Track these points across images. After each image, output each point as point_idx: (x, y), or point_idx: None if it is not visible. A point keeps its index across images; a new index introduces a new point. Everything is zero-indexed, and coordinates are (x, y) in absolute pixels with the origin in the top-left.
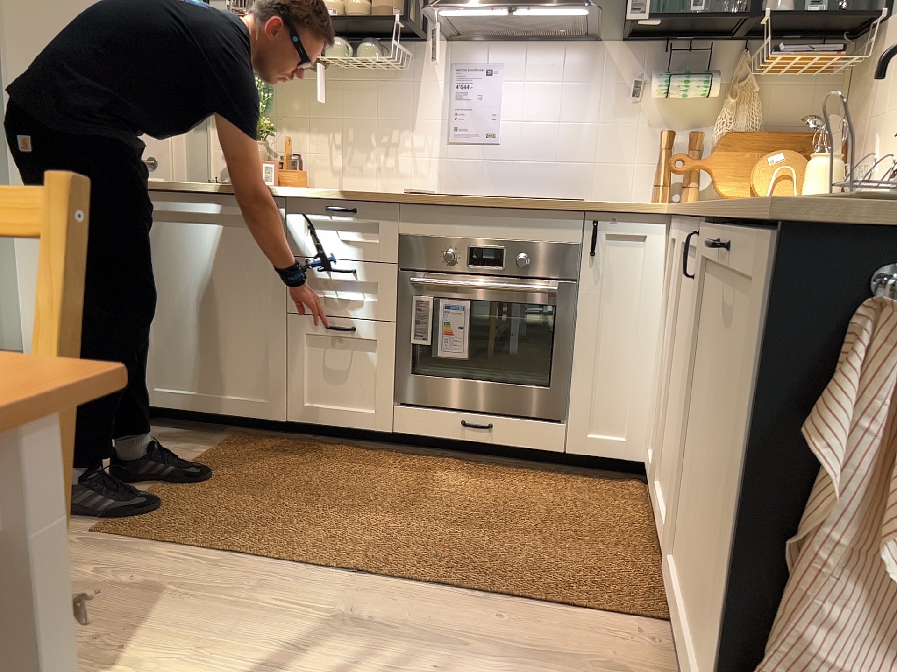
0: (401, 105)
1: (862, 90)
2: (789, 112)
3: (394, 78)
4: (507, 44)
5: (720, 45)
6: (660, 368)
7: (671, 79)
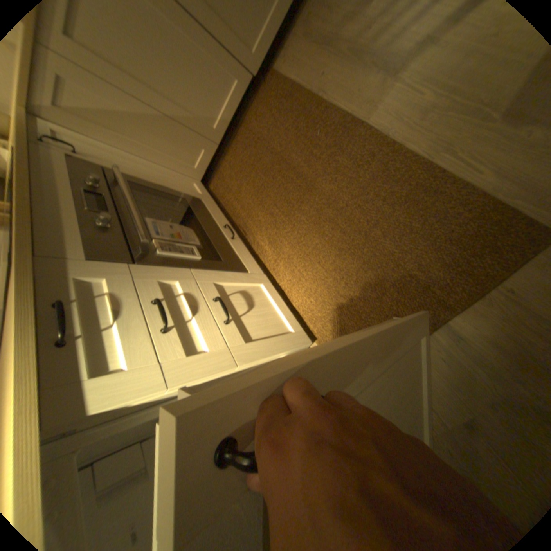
0: None
1: None
2: None
3: None
4: None
5: None
6: (152, 144)
7: None
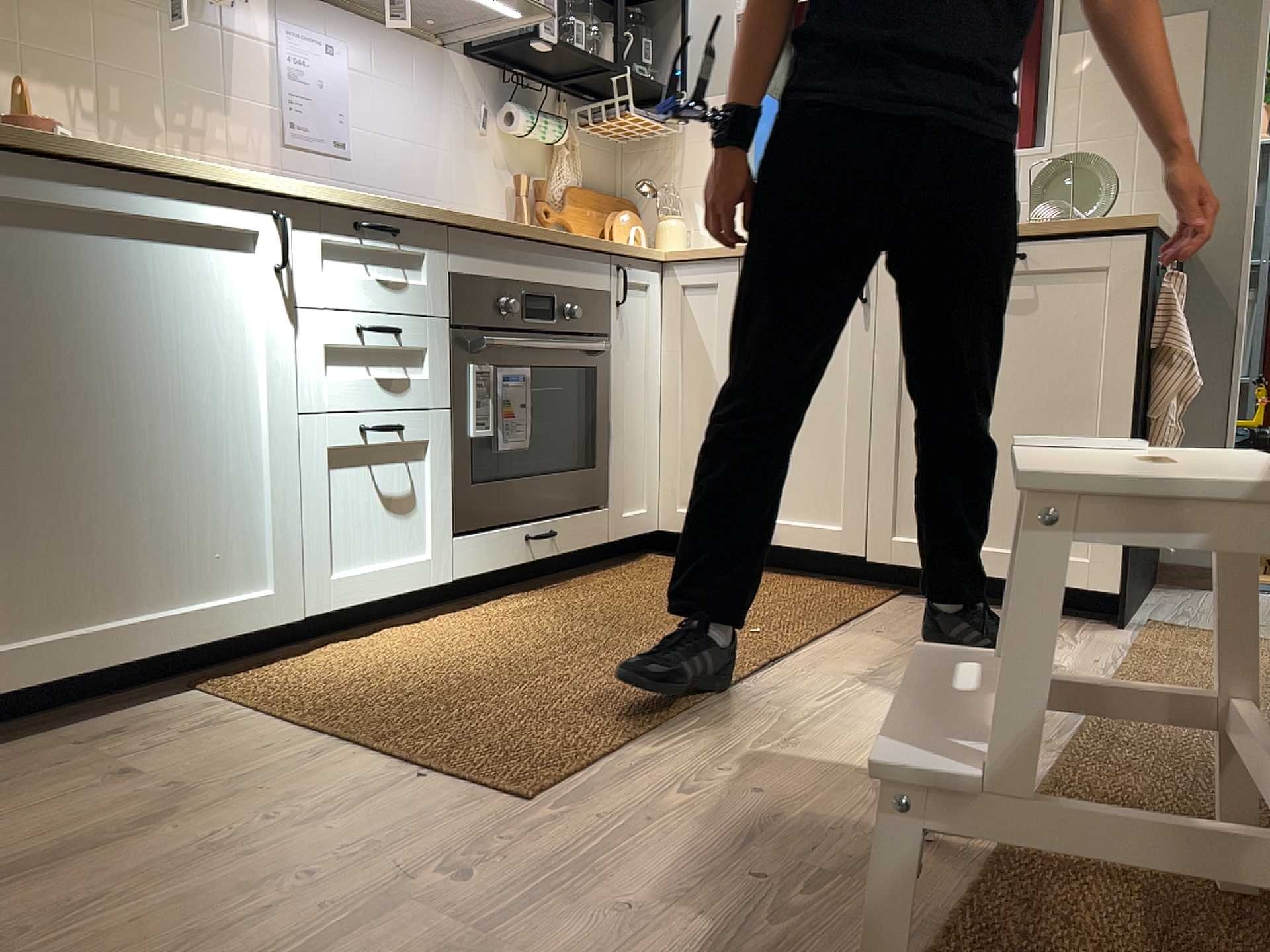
0: (208, 65)
1: (664, 158)
2: (593, 170)
3: (194, 16)
4: (336, 14)
5: (544, 86)
6: (689, 416)
7: (537, 114)
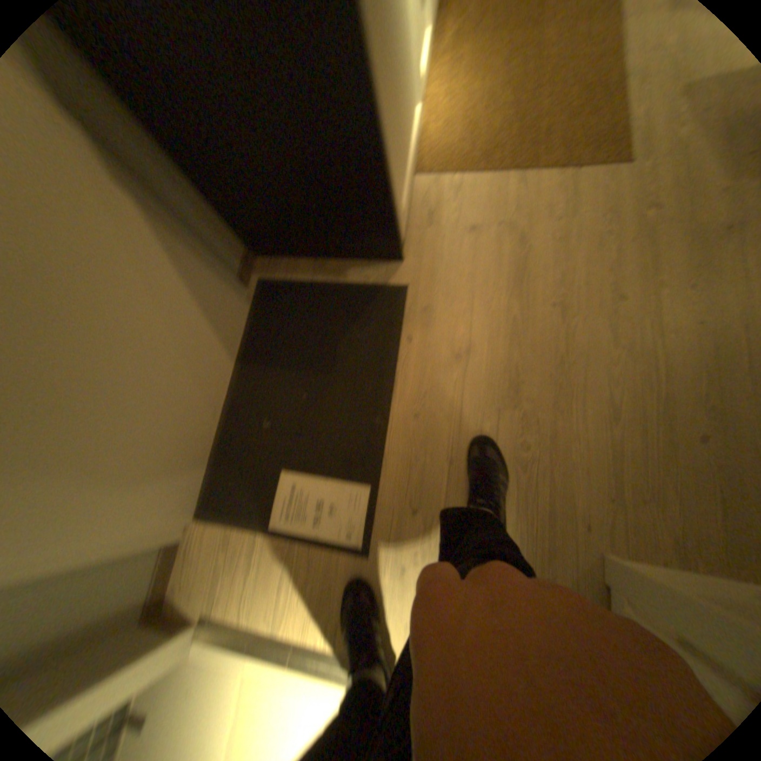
0: None
1: None
2: None
3: None
4: None
5: None
6: None
7: None
